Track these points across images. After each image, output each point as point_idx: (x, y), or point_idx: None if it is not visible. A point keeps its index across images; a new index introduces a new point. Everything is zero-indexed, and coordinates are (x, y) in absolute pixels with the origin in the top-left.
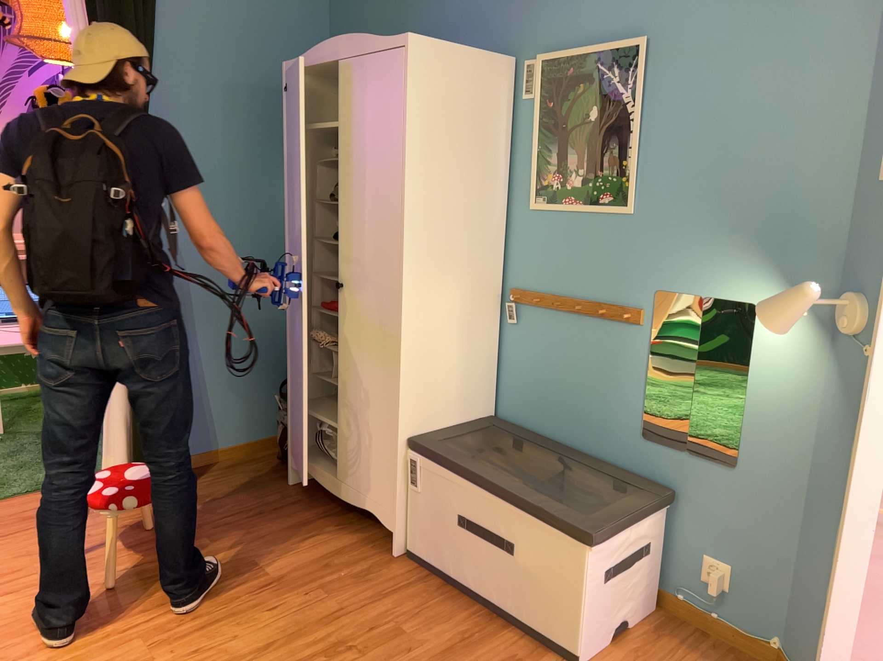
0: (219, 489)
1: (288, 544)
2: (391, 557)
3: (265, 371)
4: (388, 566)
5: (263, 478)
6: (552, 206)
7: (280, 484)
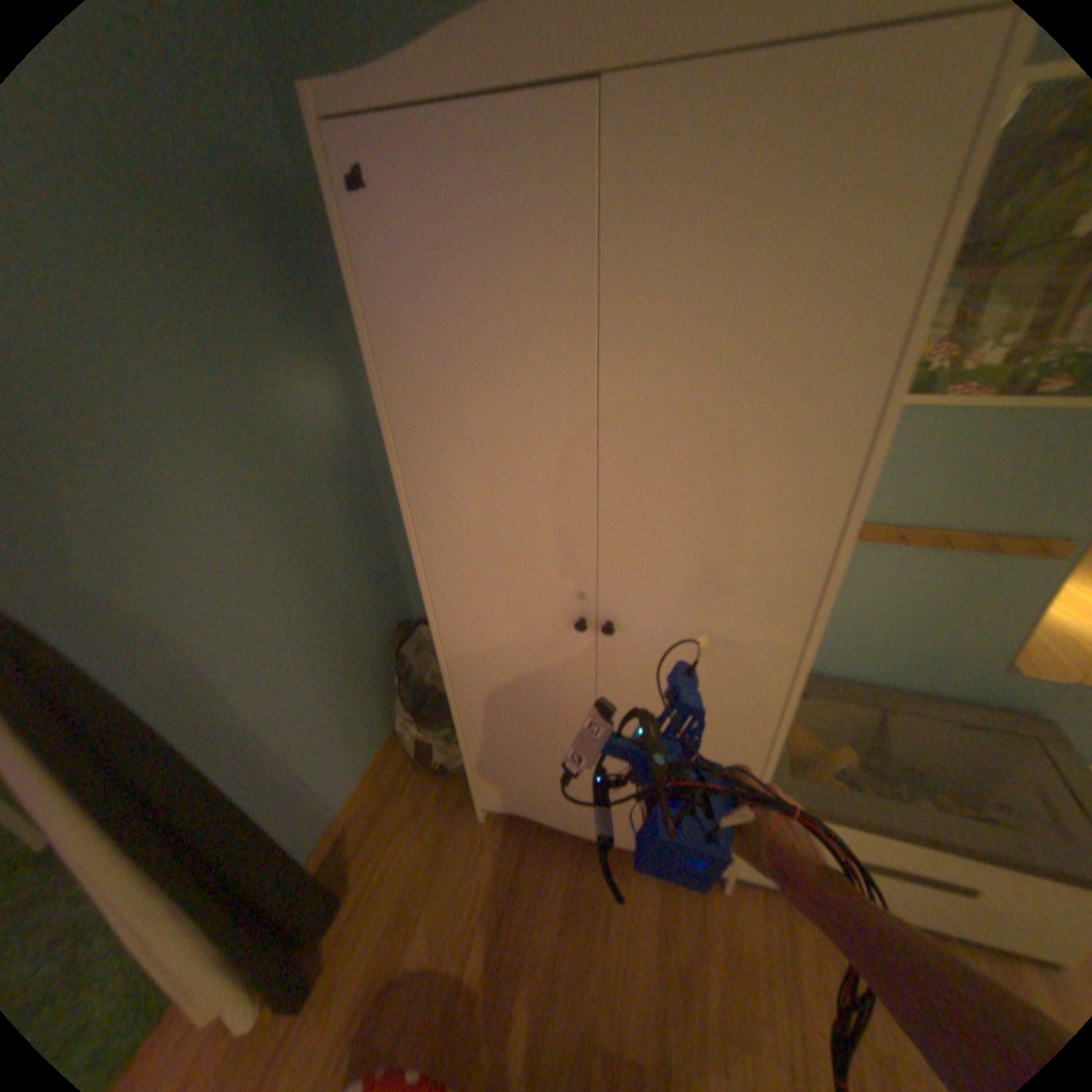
0: (402, 894)
1: (600, 959)
2: (728, 898)
3: (357, 680)
4: (740, 917)
5: (437, 824)
6: (926, 396)
7: (470, 824)
